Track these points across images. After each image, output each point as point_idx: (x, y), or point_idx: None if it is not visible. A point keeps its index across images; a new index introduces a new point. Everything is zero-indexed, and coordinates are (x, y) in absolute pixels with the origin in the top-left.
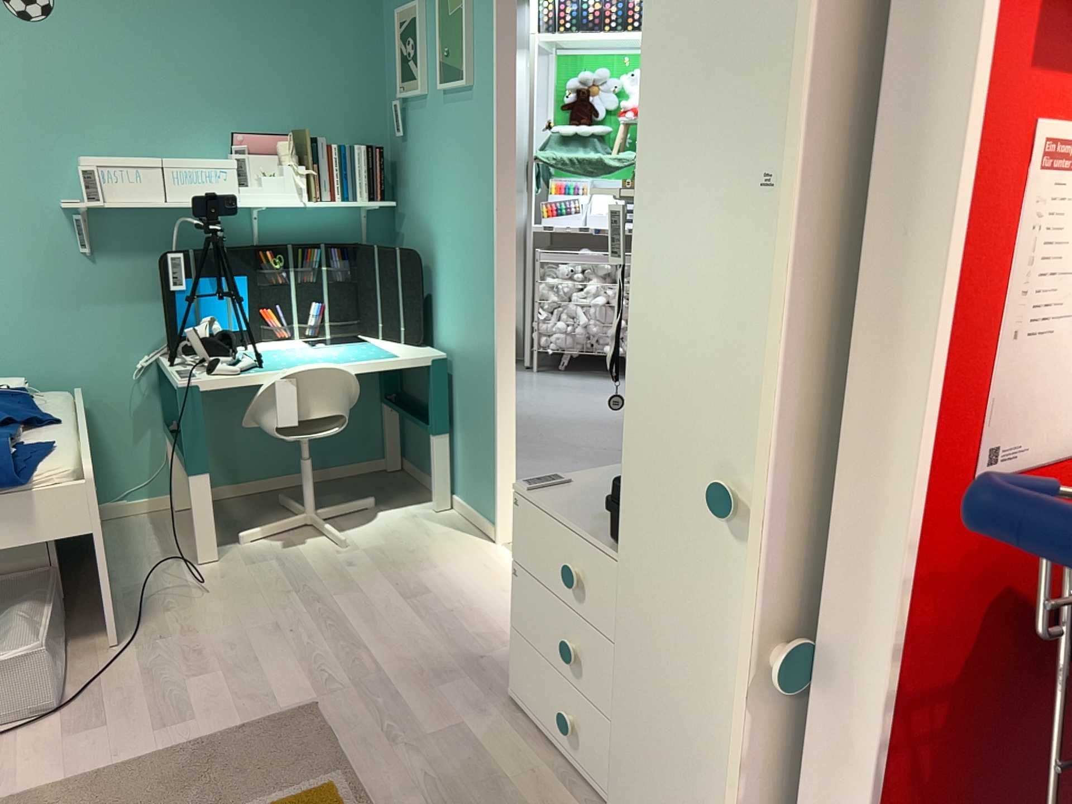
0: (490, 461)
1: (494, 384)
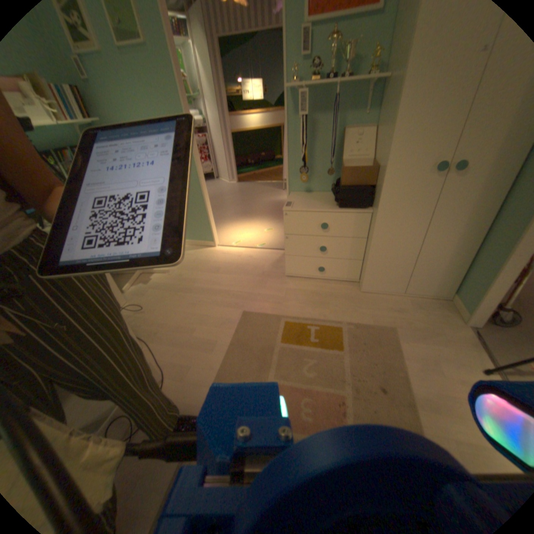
0: (203, 220)
1: (199, 190)
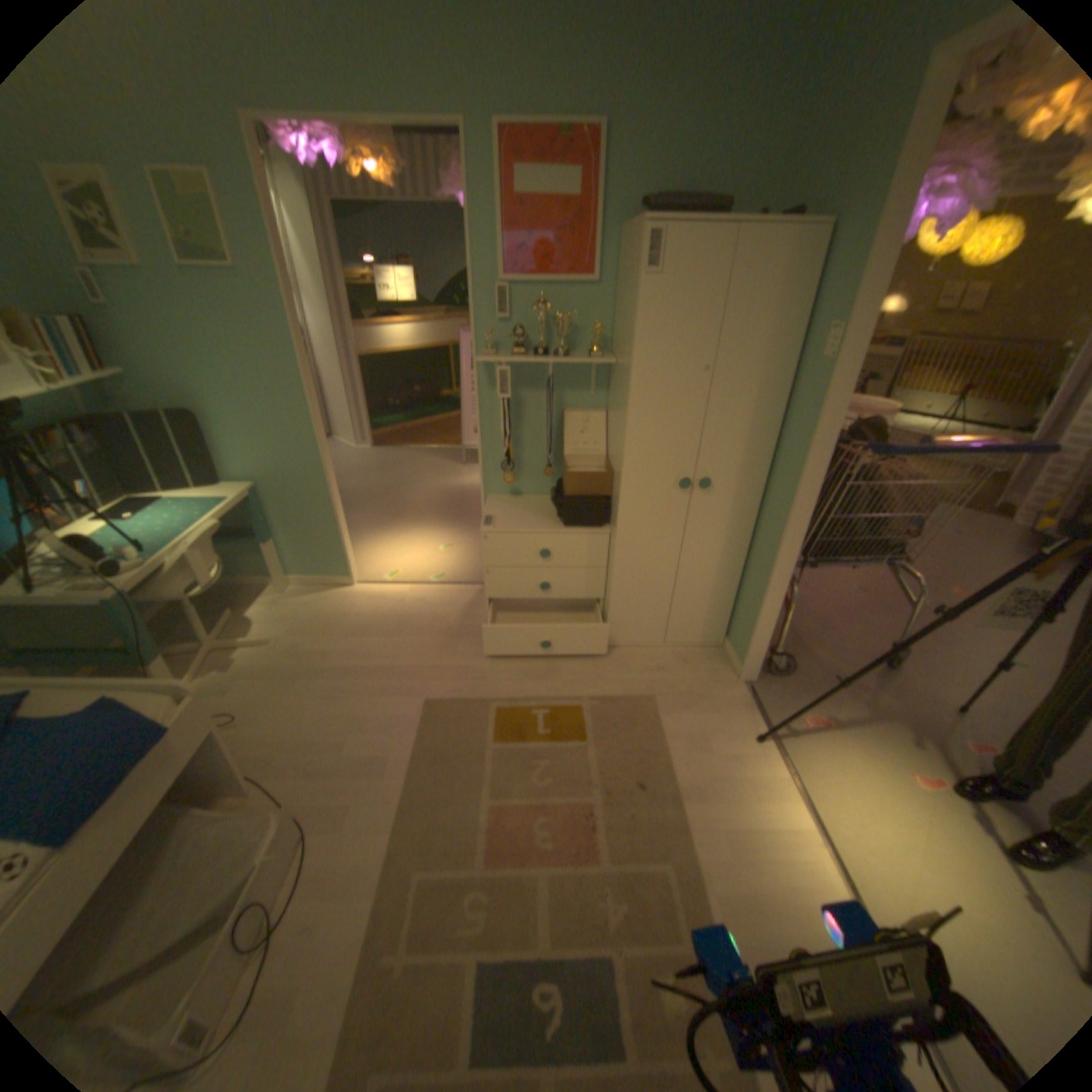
0: (331, 541)
1: (325, 492)
